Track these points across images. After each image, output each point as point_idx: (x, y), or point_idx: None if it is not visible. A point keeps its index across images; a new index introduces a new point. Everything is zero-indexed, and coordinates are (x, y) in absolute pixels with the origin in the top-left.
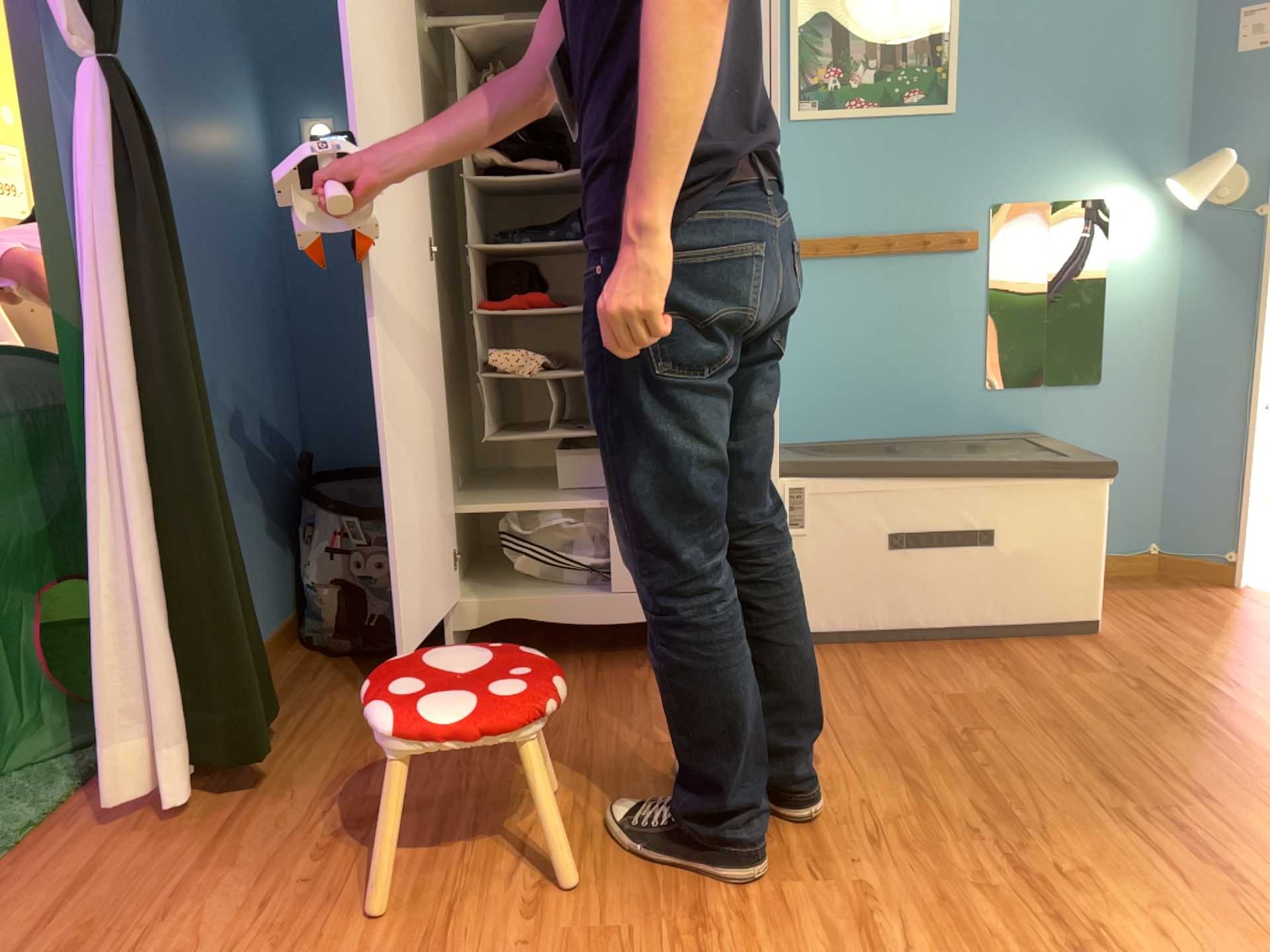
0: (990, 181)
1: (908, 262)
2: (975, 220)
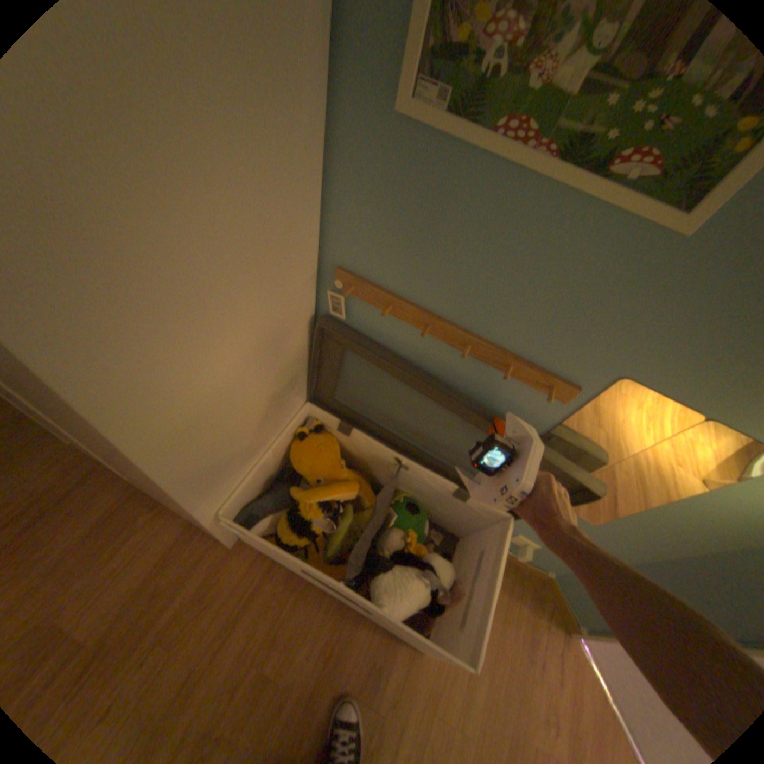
0: (653, 355)
1: (485, 368)
2: (591, 378)
